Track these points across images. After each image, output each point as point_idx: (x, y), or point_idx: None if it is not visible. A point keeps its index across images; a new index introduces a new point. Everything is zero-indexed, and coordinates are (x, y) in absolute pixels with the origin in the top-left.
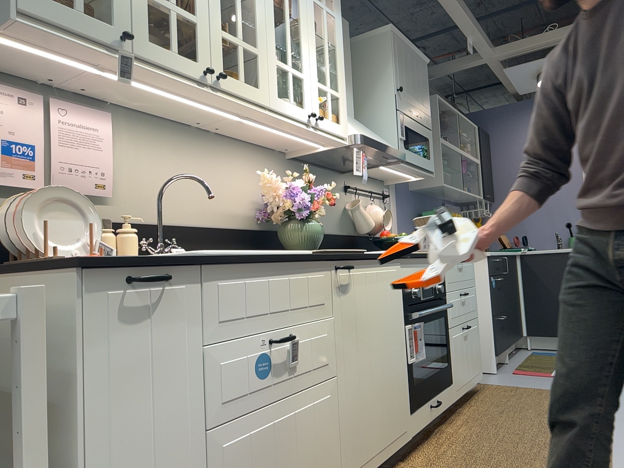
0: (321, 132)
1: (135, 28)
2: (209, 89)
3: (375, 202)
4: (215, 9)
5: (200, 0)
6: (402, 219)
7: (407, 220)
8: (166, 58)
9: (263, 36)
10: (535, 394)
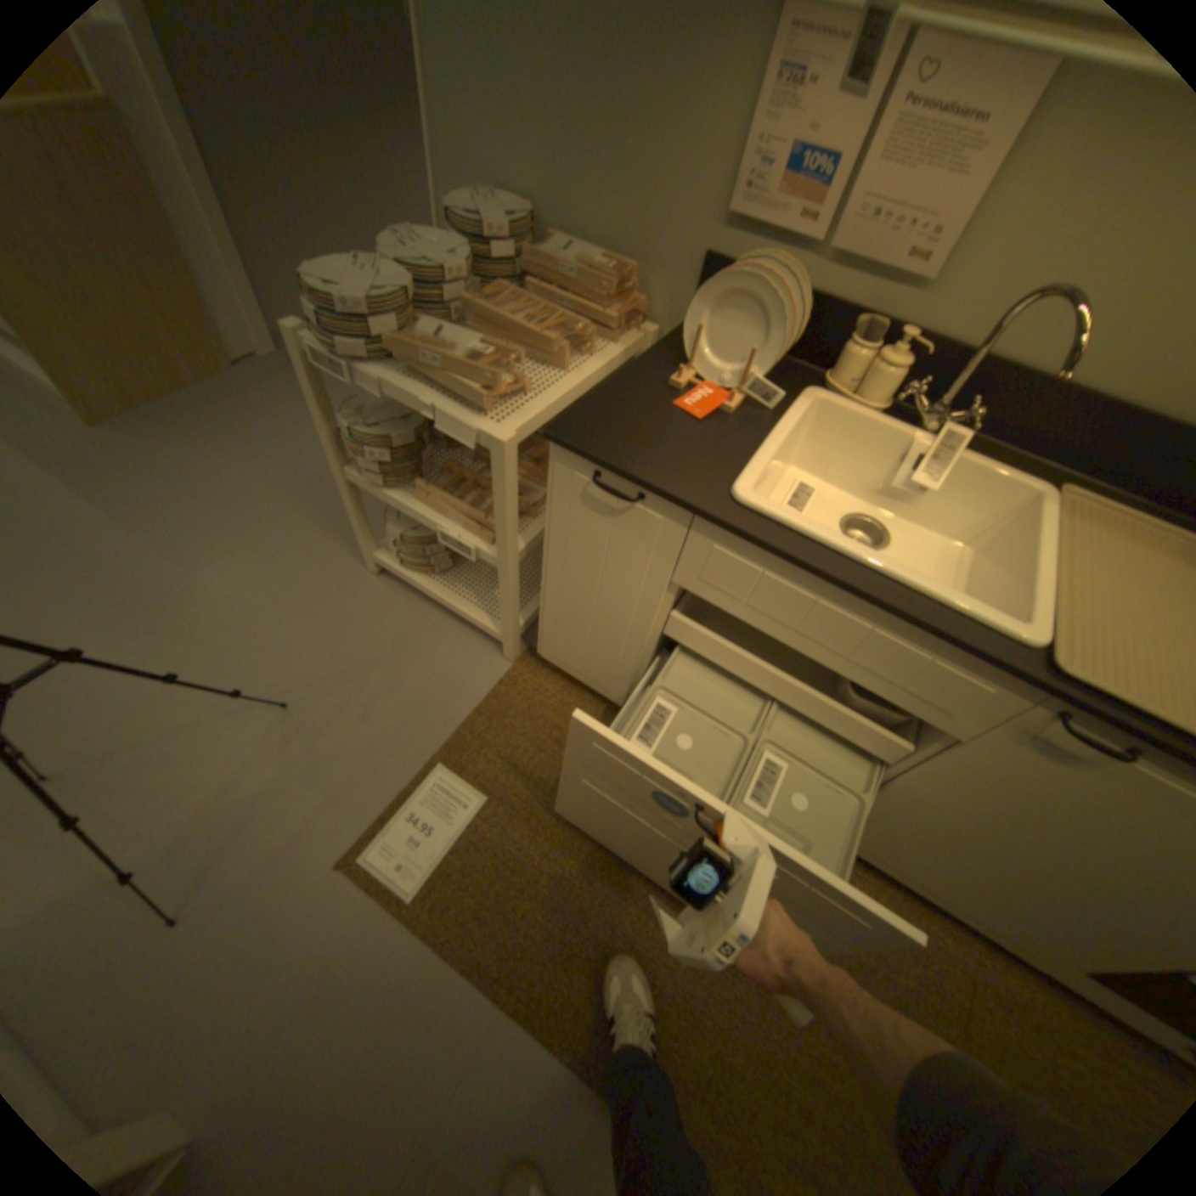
0: None
1: None
2: None
3: None
4: None
5: None
6: None
7: None
8: None
9: None
10: None
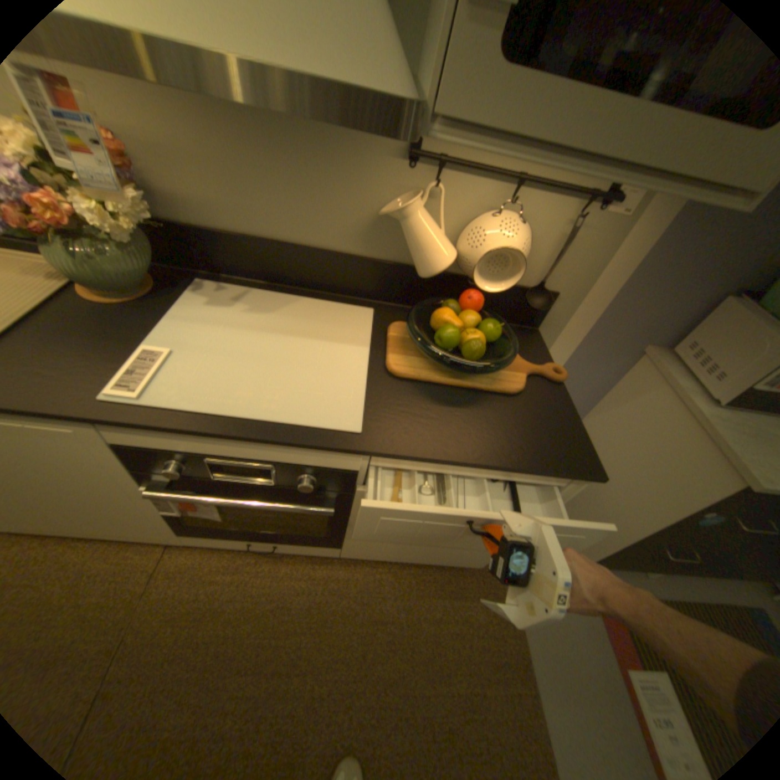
0: None
1: None
2: None
3: (546, 202)
4: None
5: None
6: (662, 264)
7: (691, 269)
8: None
9: None
10: (495, 660)
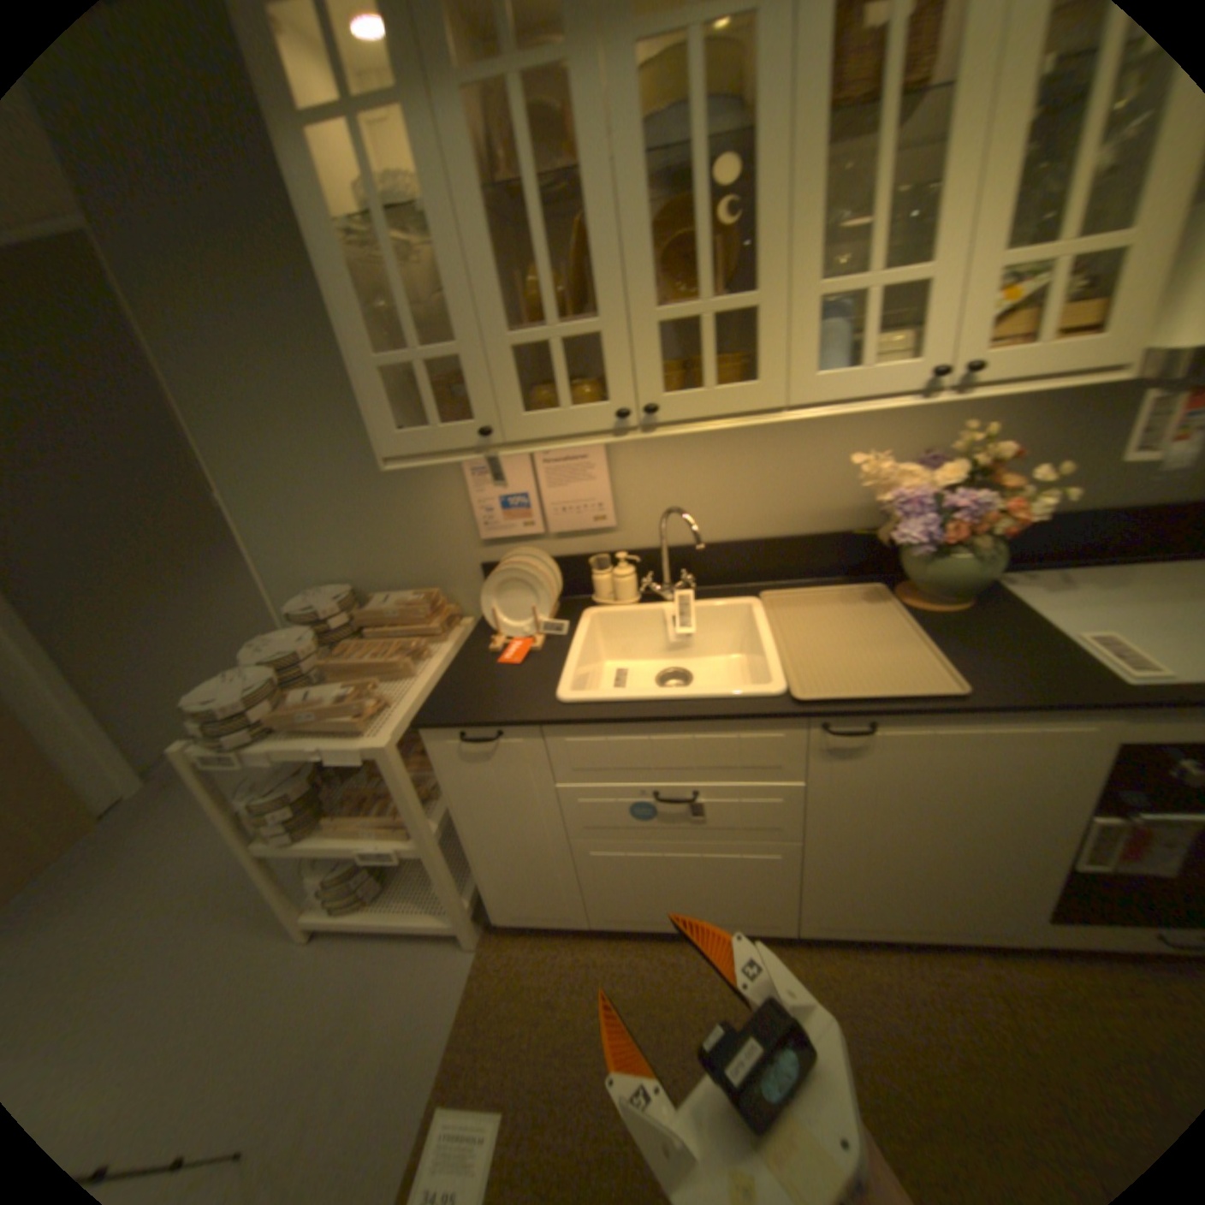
0: (988, 390)
1: (503, 405)
2: (639, 431)
3: None
4: (641, 270)
5: (604, 276)
6: None
7: None
8: (555, 423)
9: (780, 245)
10: None
